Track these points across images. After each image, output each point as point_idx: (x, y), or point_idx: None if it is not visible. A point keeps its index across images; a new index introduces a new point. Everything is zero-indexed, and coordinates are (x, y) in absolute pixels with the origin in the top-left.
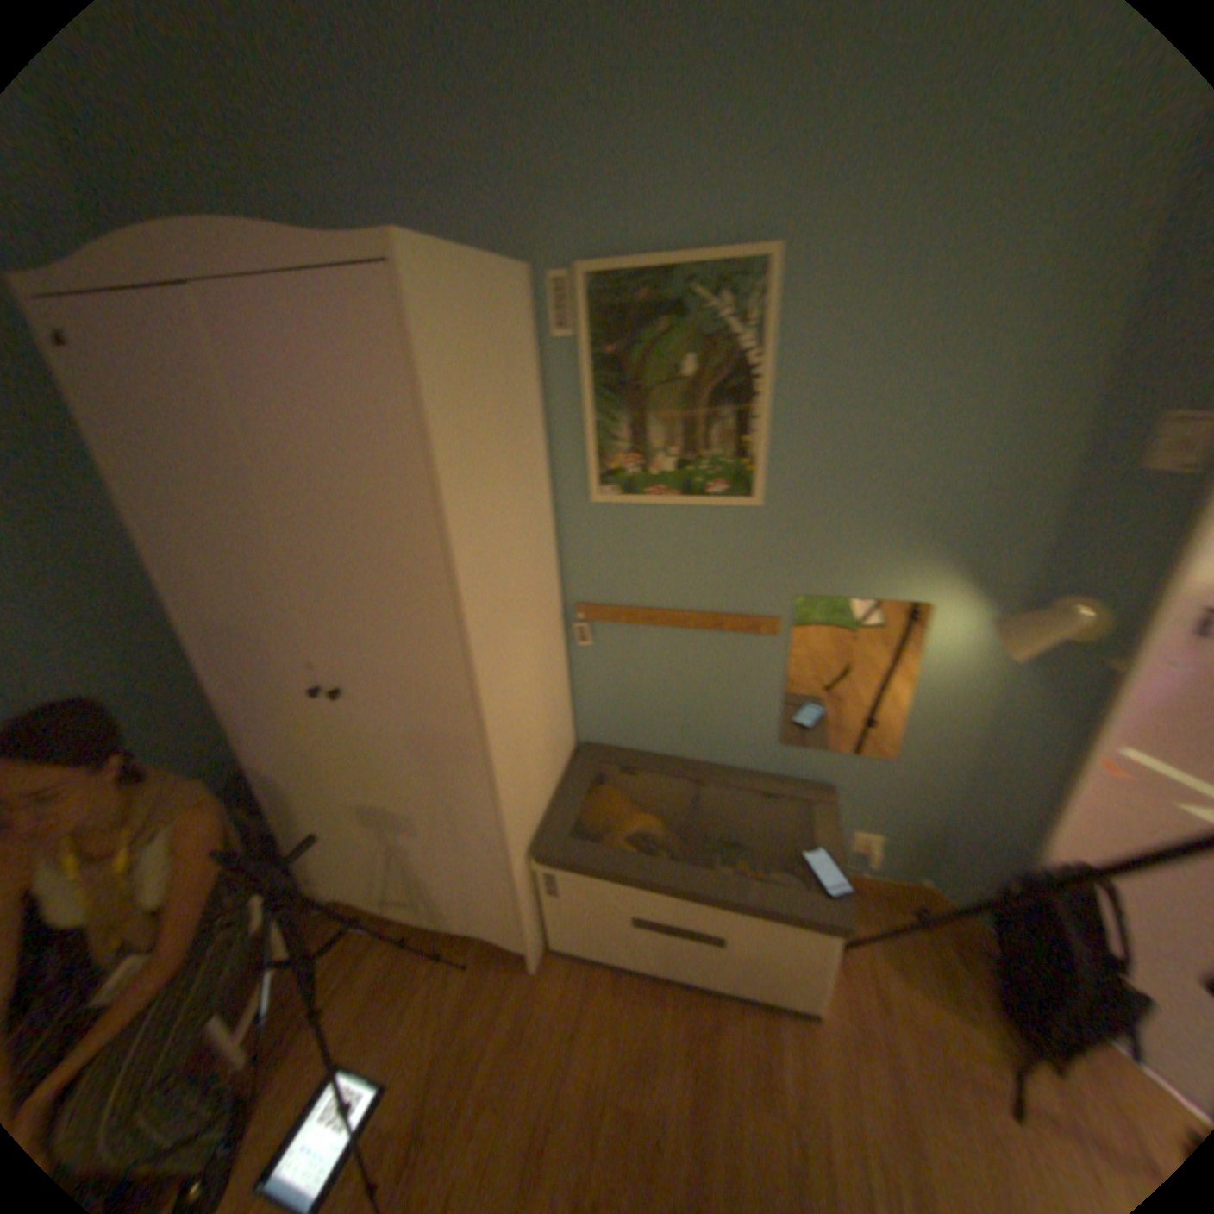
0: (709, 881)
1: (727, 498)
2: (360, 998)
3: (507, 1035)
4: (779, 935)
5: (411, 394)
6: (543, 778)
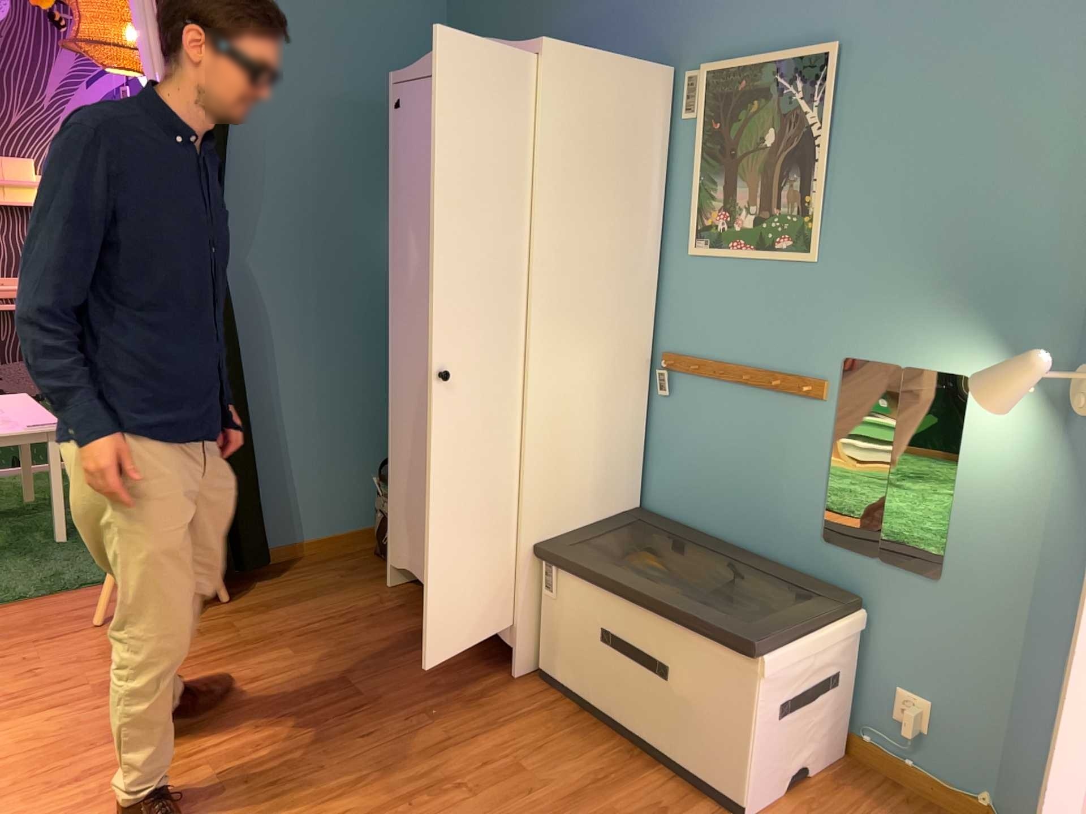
0: (670, 594)
1: (791, 252)
2: (388, 633)
3: (471, 694)
4: (710, 657)
5: (534, 125)
6: (583, 490)
